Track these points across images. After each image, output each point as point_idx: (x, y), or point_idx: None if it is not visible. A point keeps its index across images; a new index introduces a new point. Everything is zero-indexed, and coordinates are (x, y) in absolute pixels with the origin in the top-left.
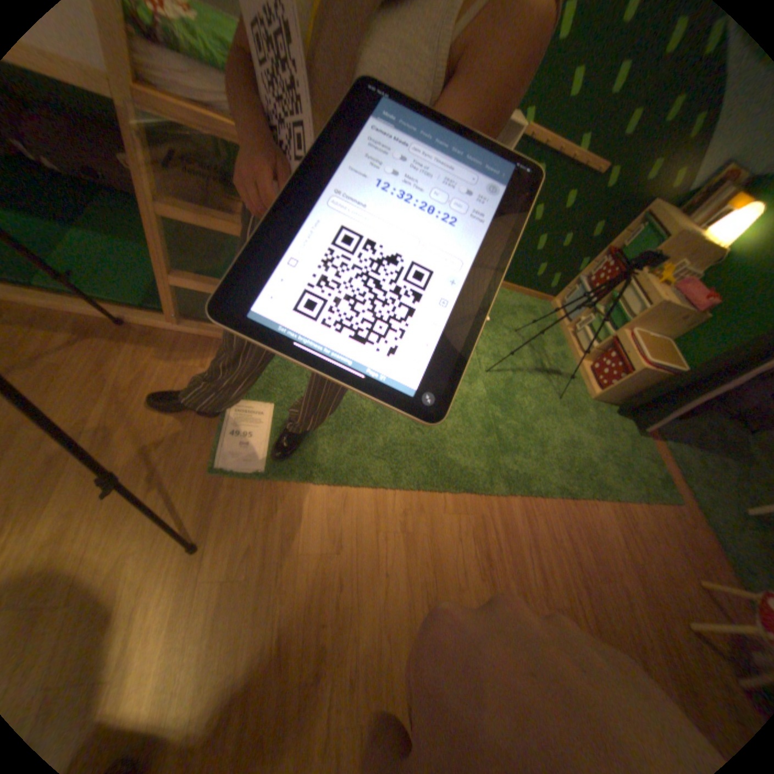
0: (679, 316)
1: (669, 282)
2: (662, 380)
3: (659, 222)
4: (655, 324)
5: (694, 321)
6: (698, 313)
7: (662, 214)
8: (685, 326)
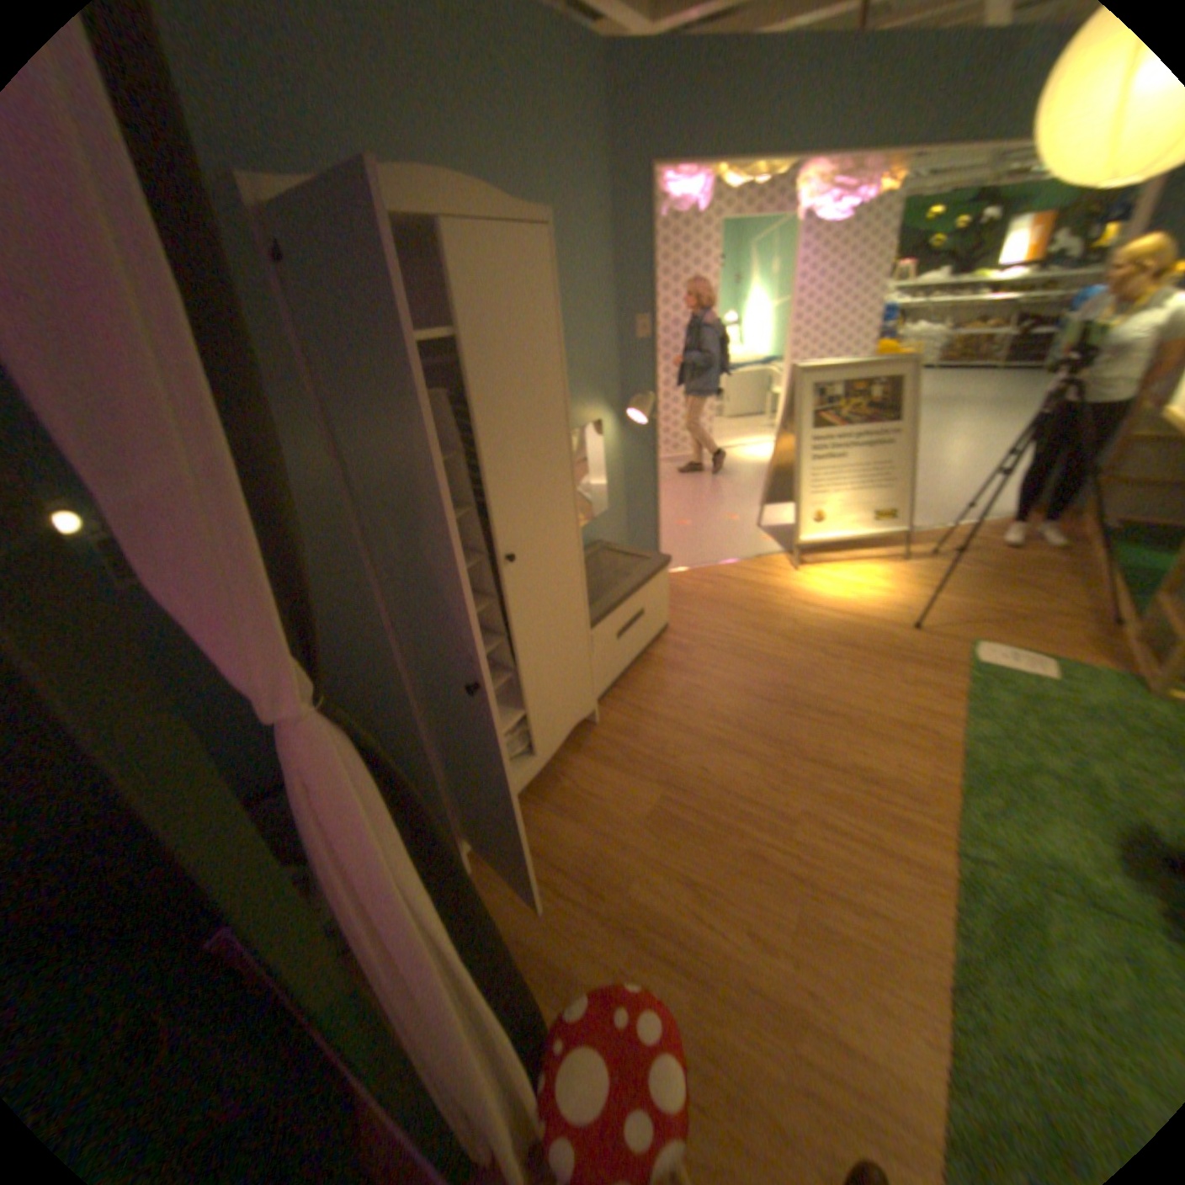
0: None
1: None
2: None
3: None
4: None
5: None
6: None
7: None
8: None
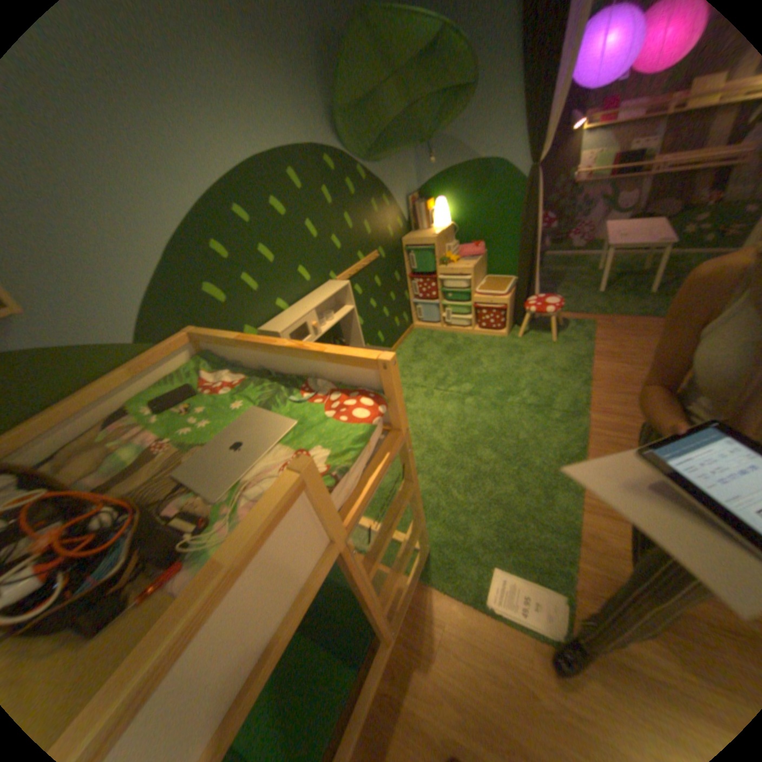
0: (480, 263)
1: (457, 257)
2: (516, 291)
3: (419, 243)
4: (478, 277)
5: (485, 258)
6: (484, 253)
7: (415, 239)
8: (485, 263)
